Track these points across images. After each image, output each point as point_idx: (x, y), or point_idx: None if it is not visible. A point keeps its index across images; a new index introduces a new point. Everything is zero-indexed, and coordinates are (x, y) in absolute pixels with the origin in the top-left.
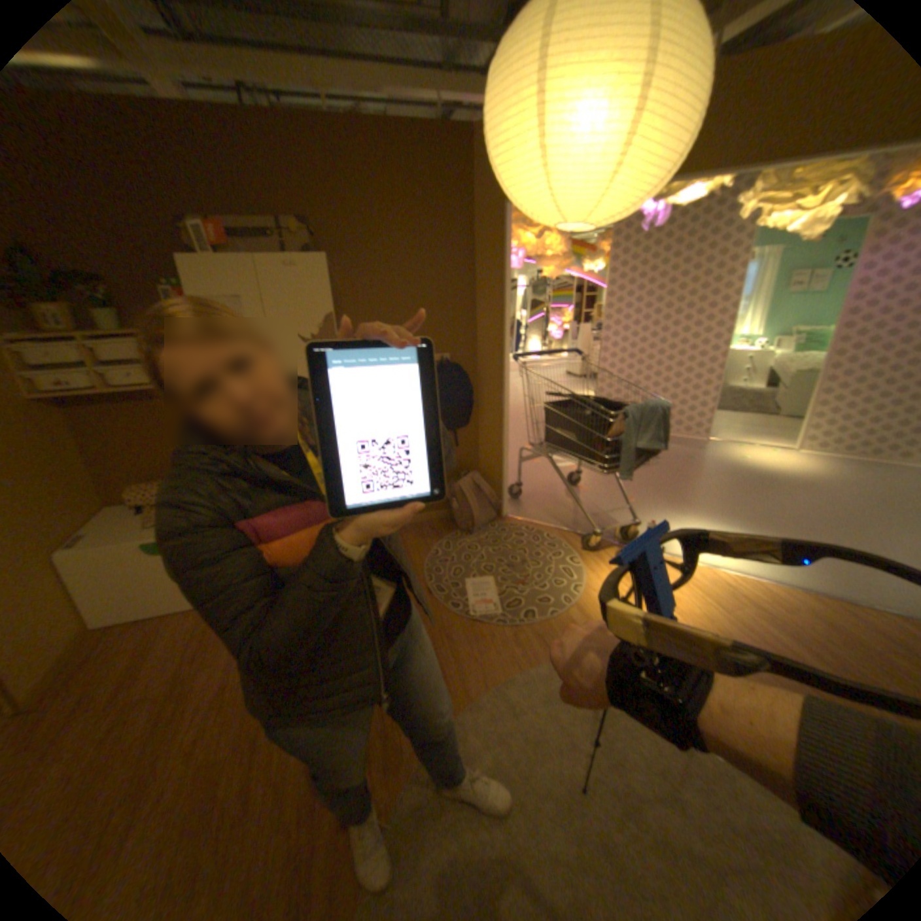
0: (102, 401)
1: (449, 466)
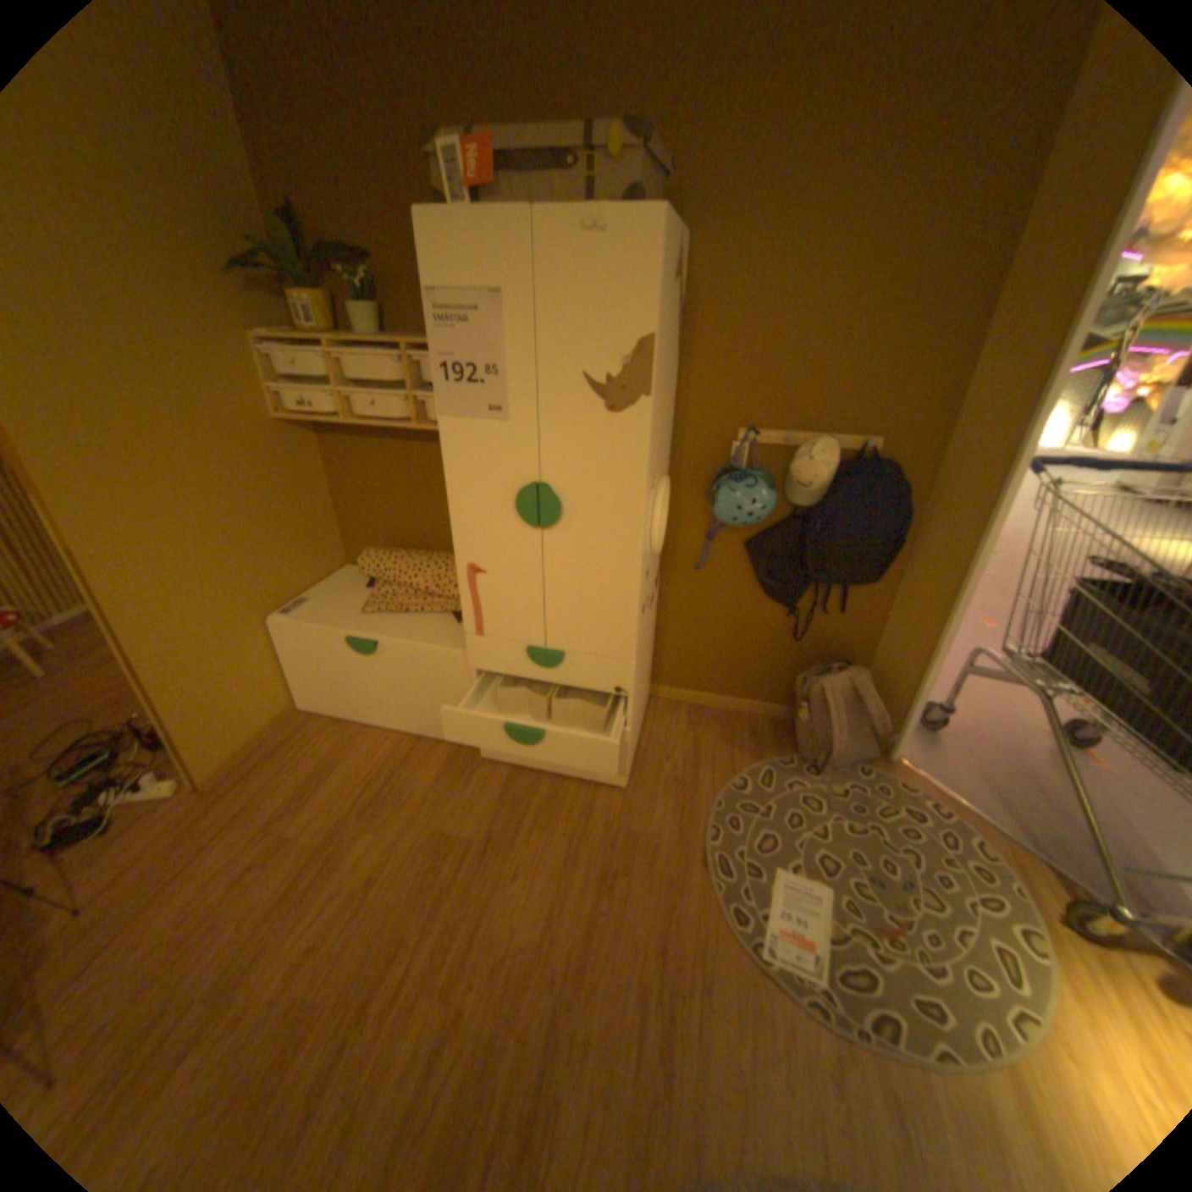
0: (358, 433)
1: (818, 640)
